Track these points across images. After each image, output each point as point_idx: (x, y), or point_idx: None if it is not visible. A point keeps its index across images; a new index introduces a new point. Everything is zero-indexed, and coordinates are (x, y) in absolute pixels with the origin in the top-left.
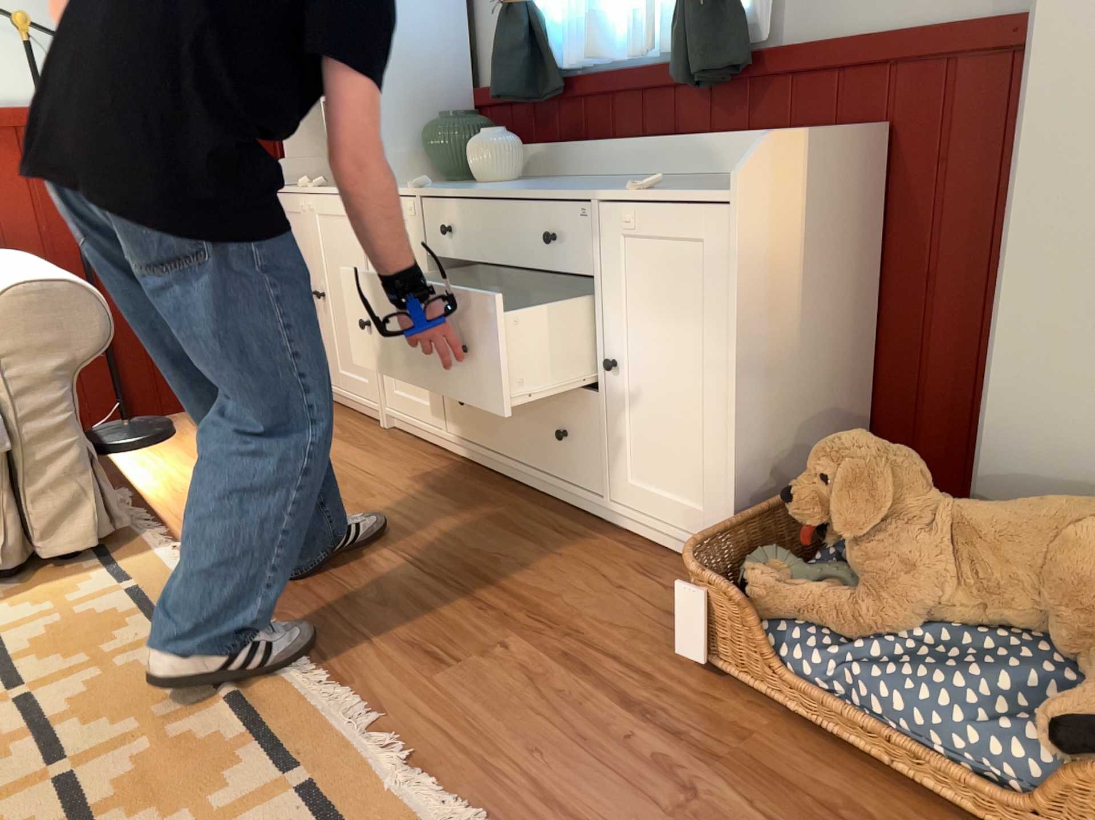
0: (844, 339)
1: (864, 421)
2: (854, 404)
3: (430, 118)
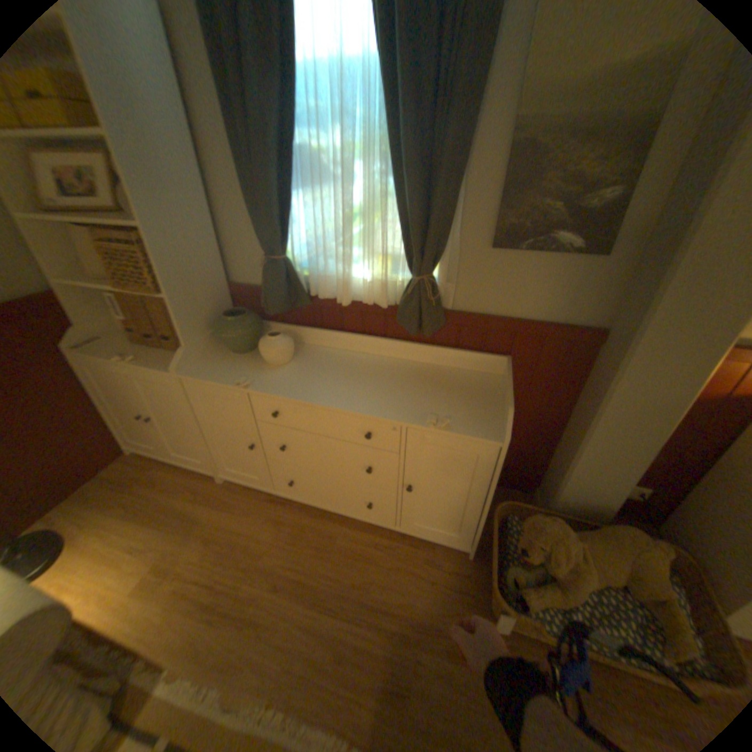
0: None
1: None
2: None
3: (209, 309)
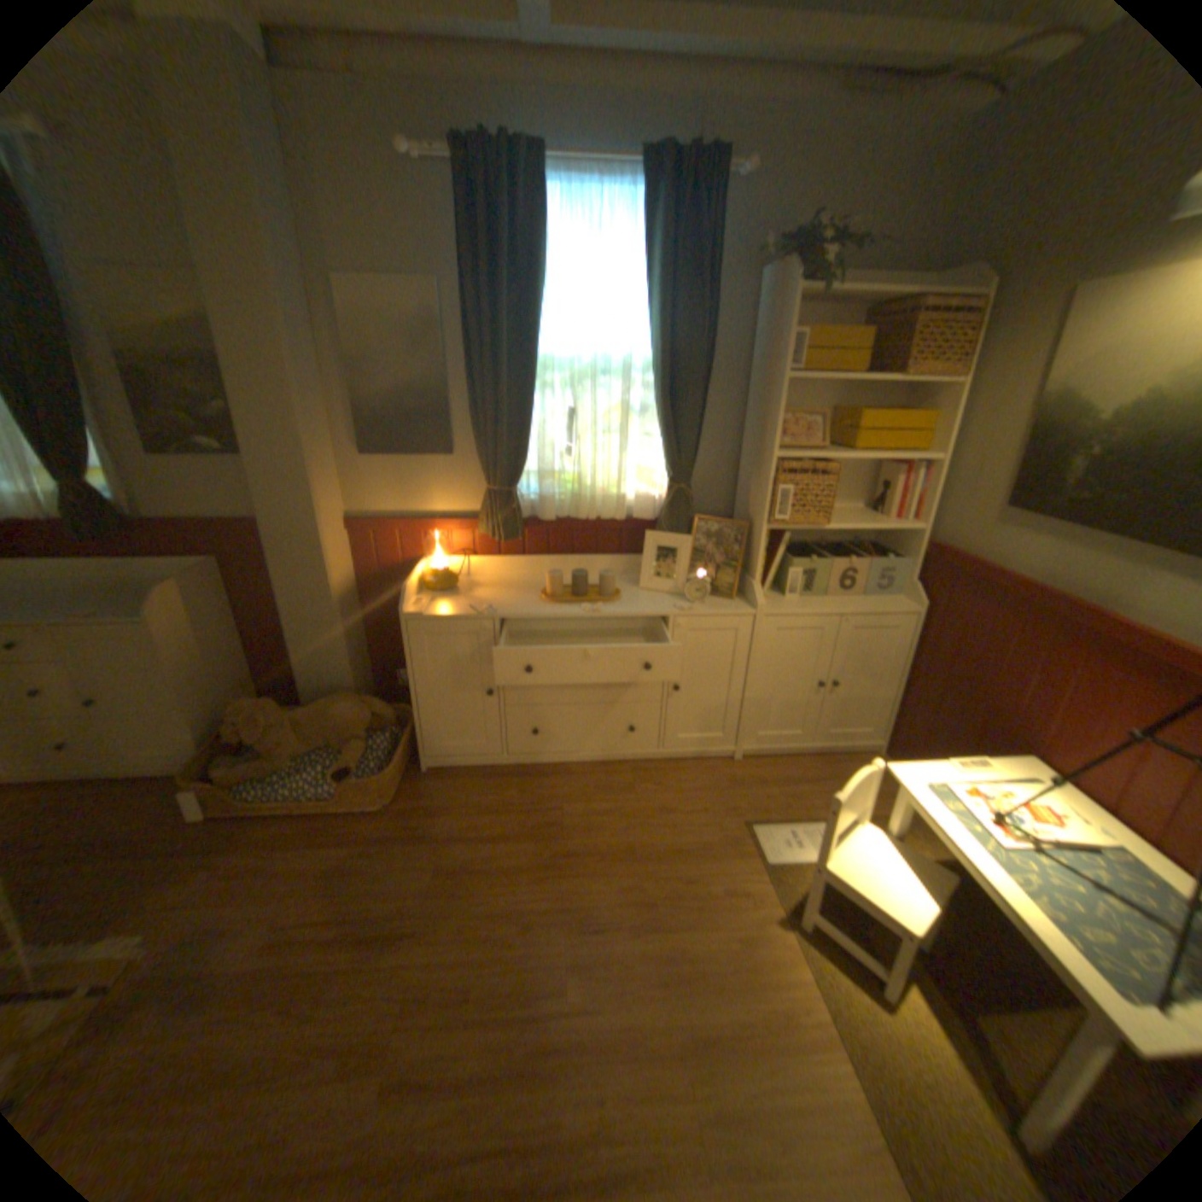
0: (226, 652)
1: (249, 679)
2: (241, 675)
3: None
